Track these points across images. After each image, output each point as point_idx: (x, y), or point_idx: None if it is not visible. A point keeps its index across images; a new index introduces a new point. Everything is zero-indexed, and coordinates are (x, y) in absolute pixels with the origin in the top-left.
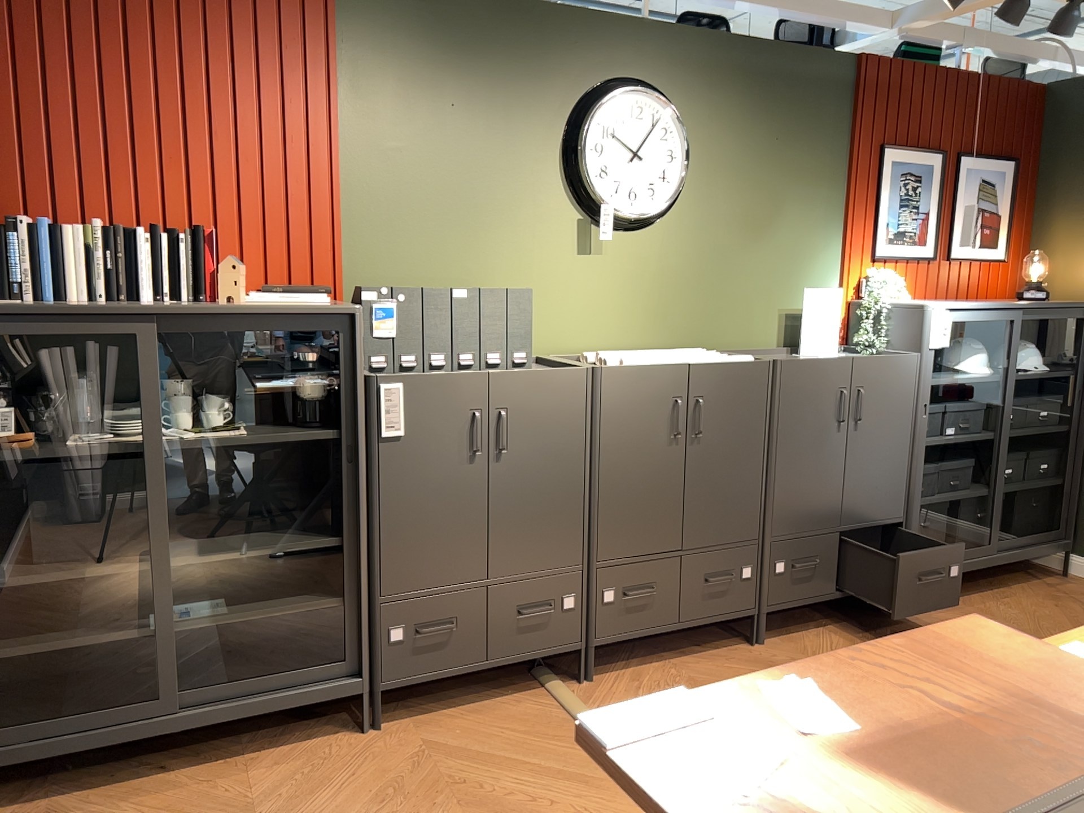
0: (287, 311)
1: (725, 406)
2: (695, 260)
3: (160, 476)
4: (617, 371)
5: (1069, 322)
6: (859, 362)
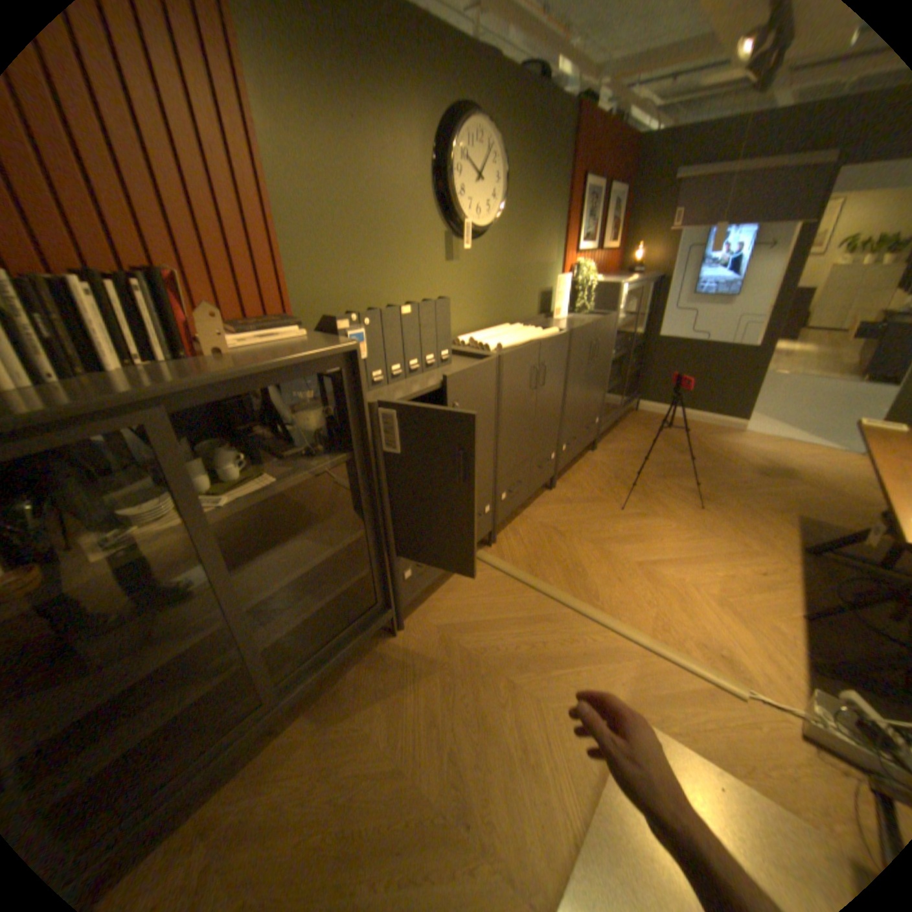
0: (301, 360)
1: (552, 365)
2: (504, 261)
3: (216, 552)
4: (510, 356)
5: (648, 283)
6: (598, 323)
